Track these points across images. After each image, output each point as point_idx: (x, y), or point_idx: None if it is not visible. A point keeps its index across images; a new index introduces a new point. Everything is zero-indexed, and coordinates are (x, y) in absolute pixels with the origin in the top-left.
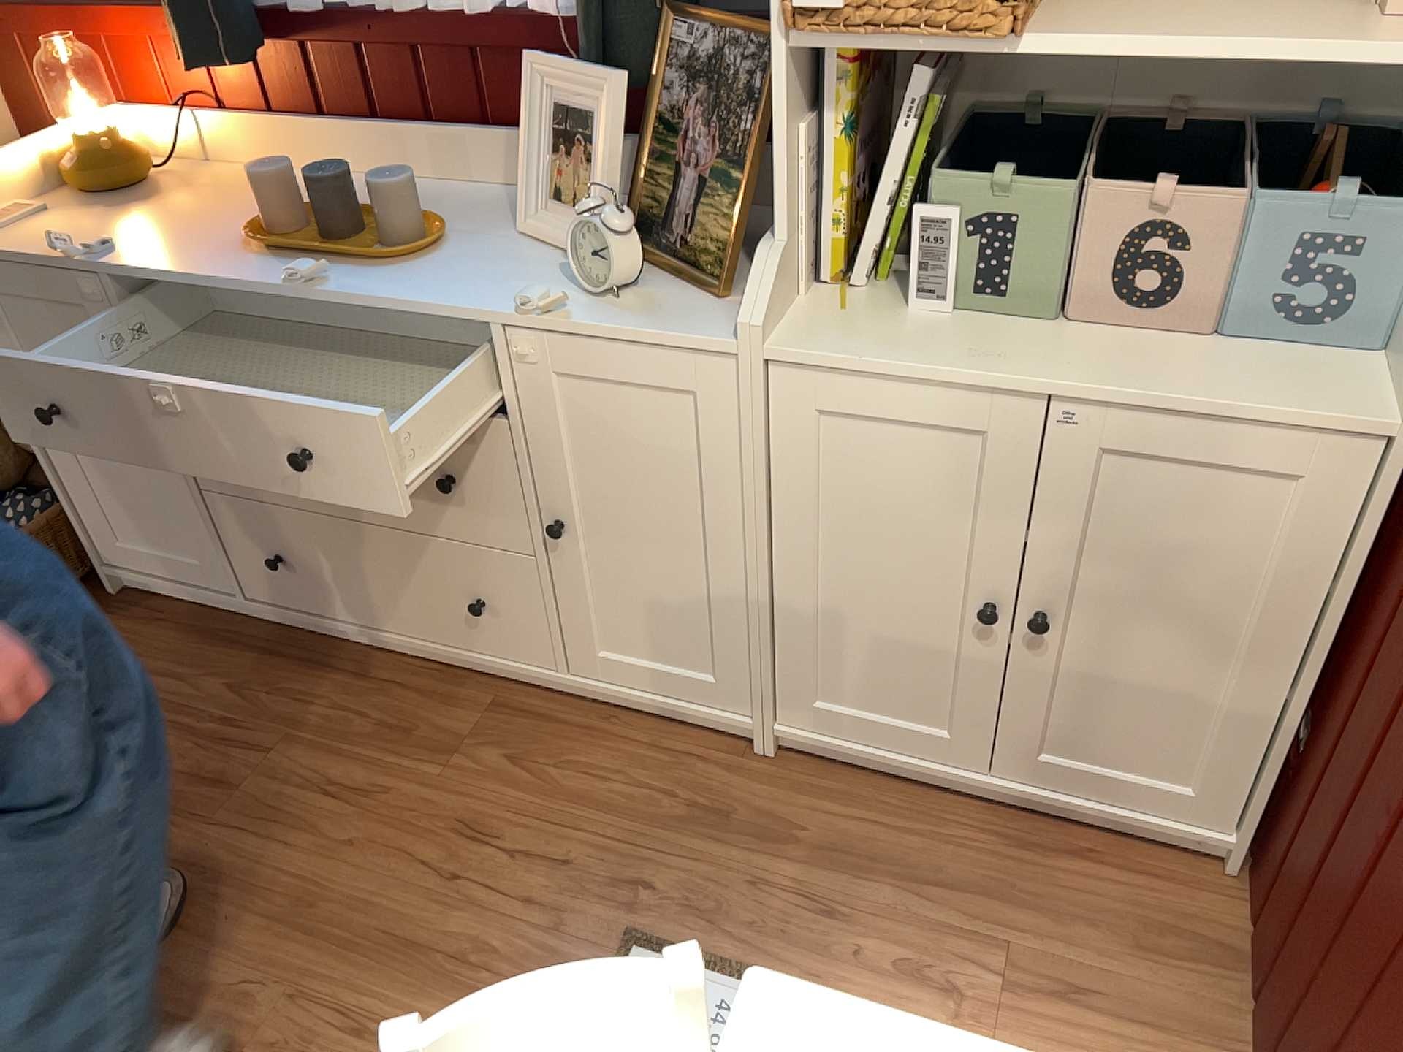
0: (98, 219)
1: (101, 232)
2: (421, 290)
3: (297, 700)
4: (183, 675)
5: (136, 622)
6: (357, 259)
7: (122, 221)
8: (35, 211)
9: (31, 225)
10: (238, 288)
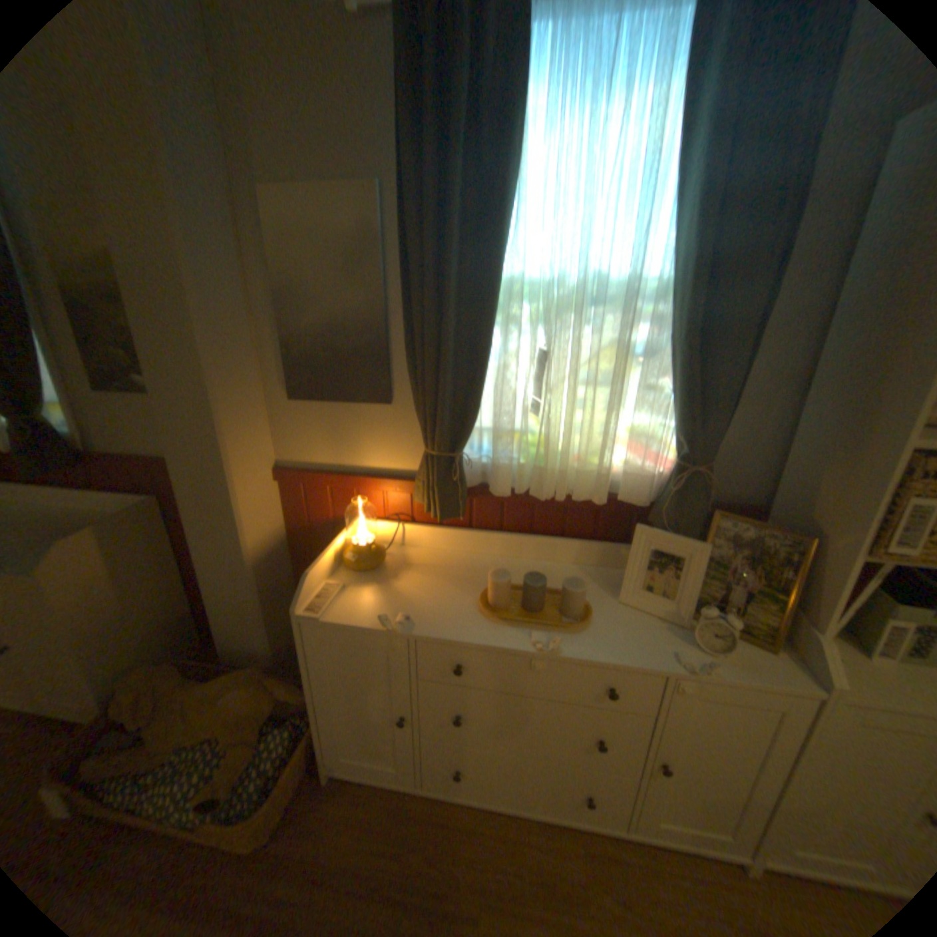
0: (378, 592)
1: (388, 604)
2: (616, 654)
3: (472, 869)
4: (392, 855)
5: (344, 809)
6: (558, 628)
7: (393, 594)
8: (340, 588)
9: (343, 600)
10: (501, 651)
